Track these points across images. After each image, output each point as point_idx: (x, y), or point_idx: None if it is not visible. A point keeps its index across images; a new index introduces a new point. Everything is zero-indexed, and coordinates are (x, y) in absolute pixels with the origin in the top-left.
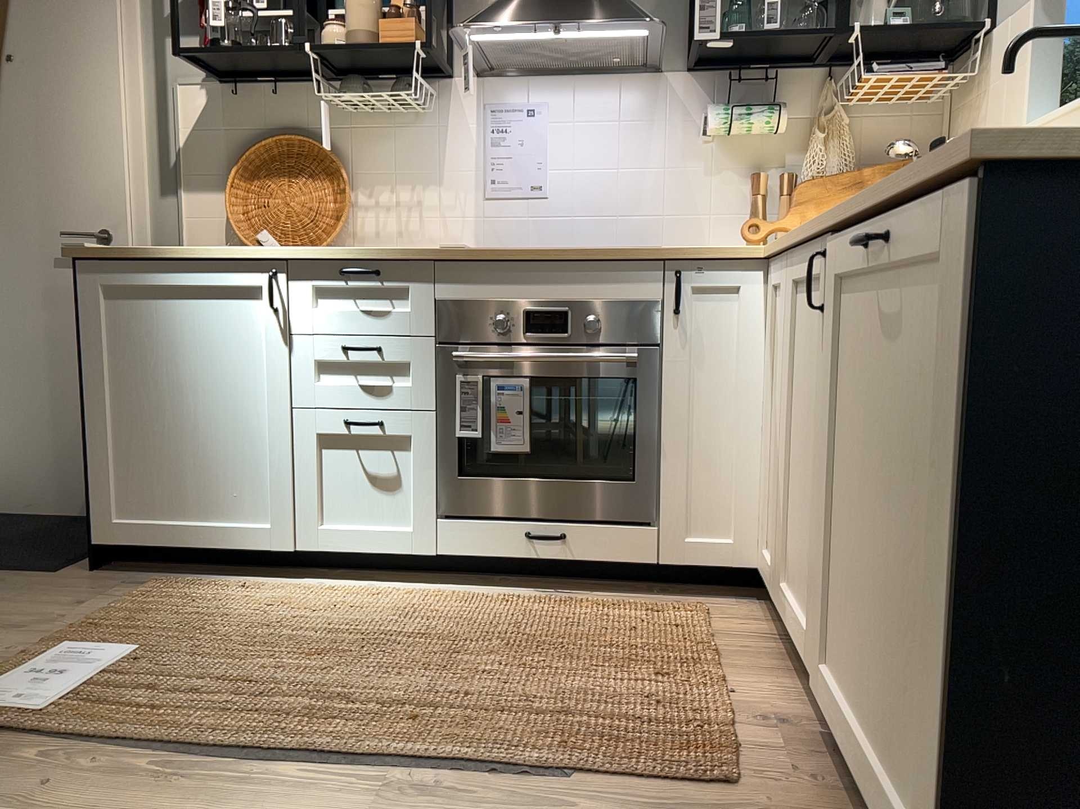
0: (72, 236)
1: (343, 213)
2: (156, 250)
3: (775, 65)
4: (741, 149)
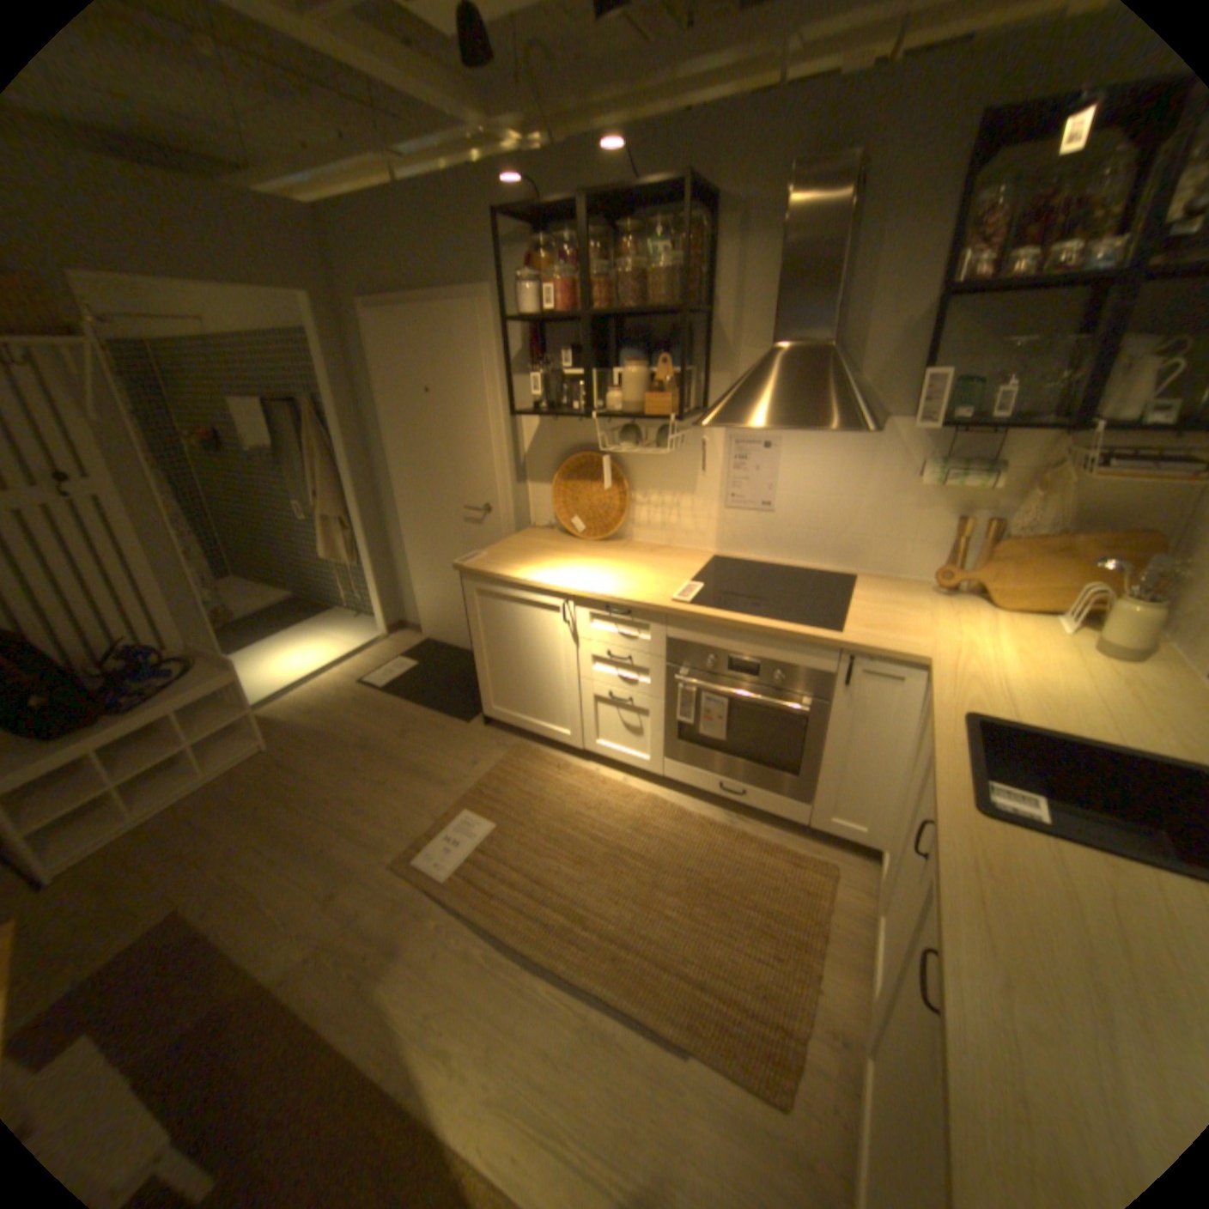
0: (469, 509)
1: (624, 511)
2: (500, 574)
3: (1011, 417)
4: (958, 488)
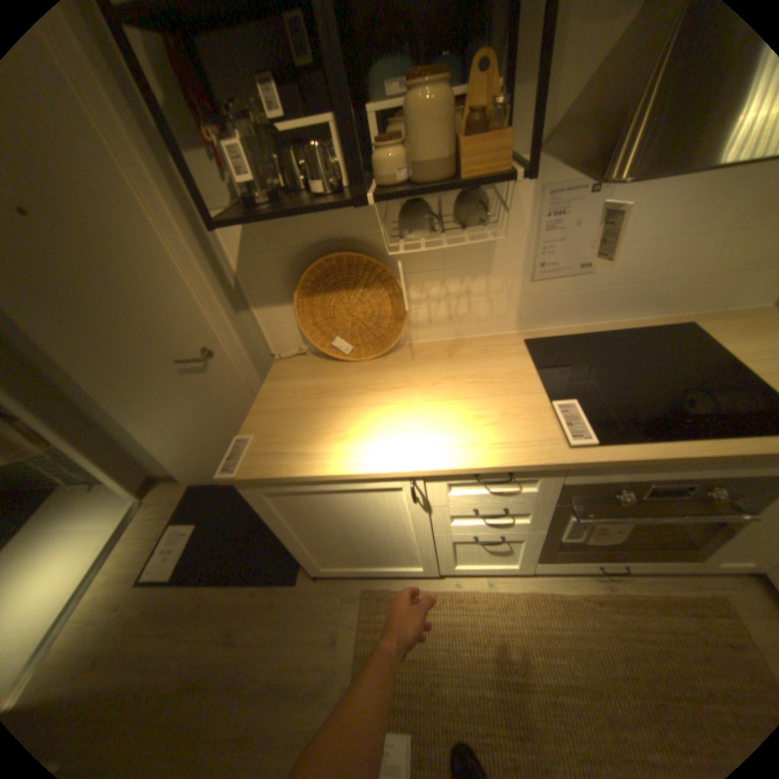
0: (185, 361)
1: (404, 316)
2: (301, 474)
3: None
4: None
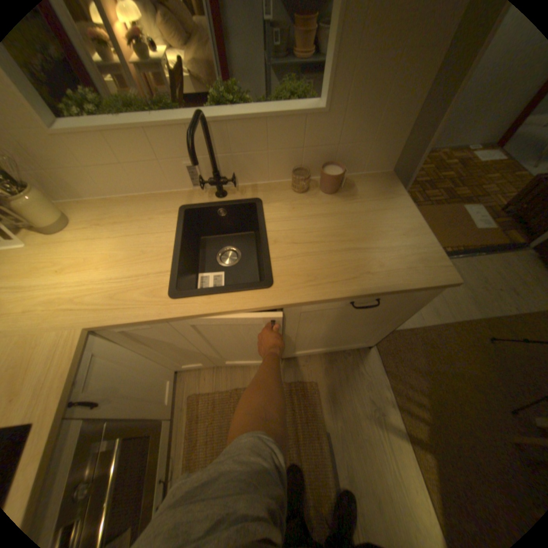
0: None
1: None
2: None
3: None
4: None
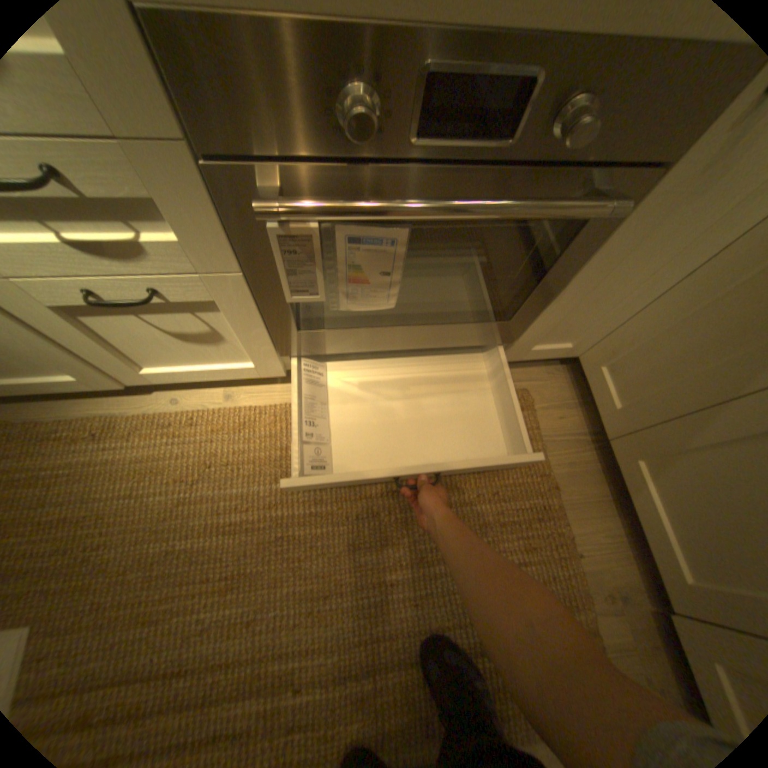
0: None
1: None
2: None
3: None
4: None
